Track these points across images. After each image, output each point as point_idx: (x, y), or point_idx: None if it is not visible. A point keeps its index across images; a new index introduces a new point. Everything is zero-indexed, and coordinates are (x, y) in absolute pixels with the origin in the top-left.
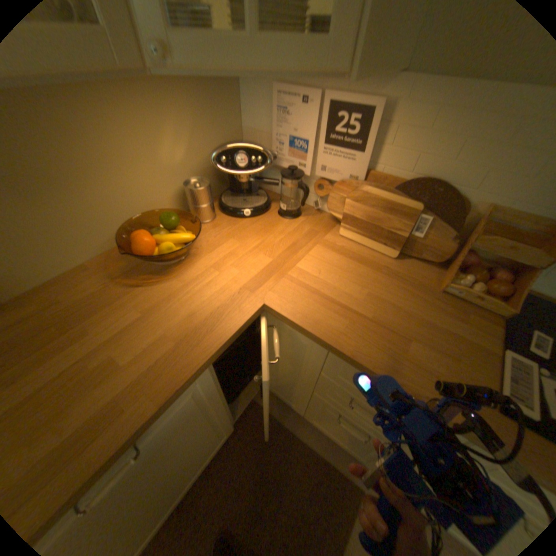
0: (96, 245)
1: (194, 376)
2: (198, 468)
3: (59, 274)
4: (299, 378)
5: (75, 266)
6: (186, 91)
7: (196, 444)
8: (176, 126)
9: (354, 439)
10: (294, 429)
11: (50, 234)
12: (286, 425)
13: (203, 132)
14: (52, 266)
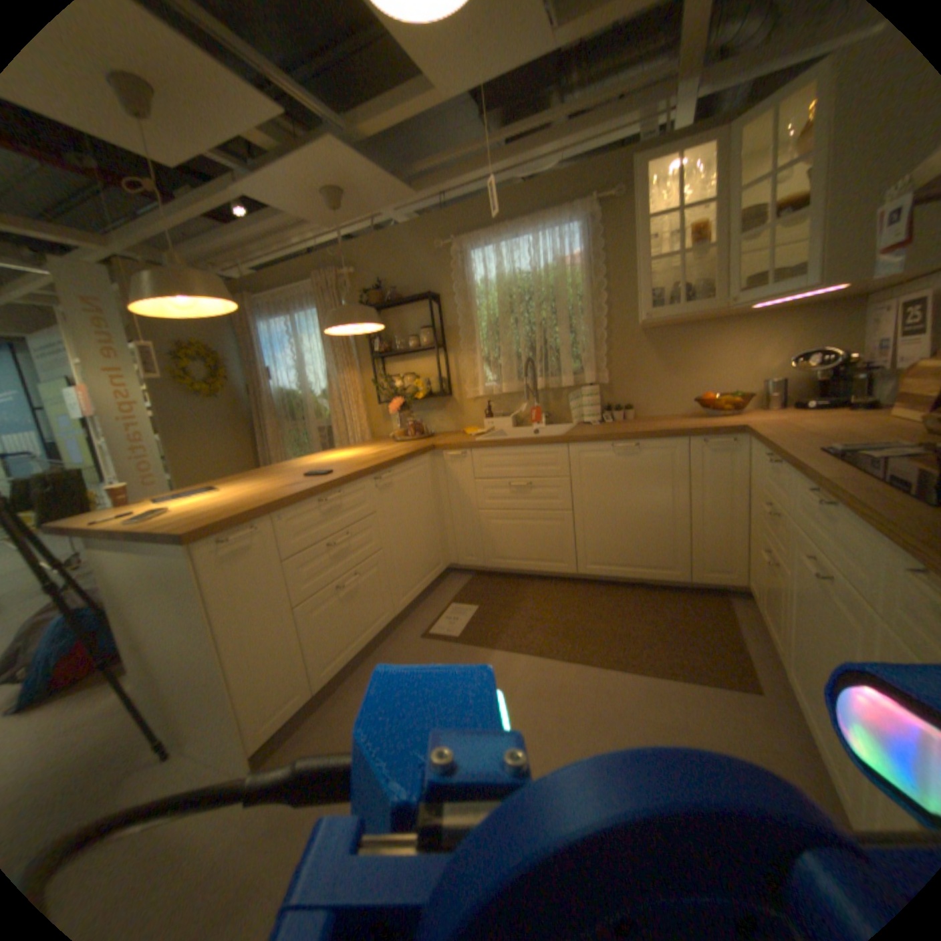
0: (688, 407)
1: (676, 432)
2: (646, 559)
3: (663, 415)
4: (758, 520)
5: (672, 414)
6: (795, 326)
7: (656, 516)
8: (778, 346)
9: (774, 595)
10: (745, 631)
11: (671, 393)
12: (740, 624)
13: (805, 351)
14: (663, 409)
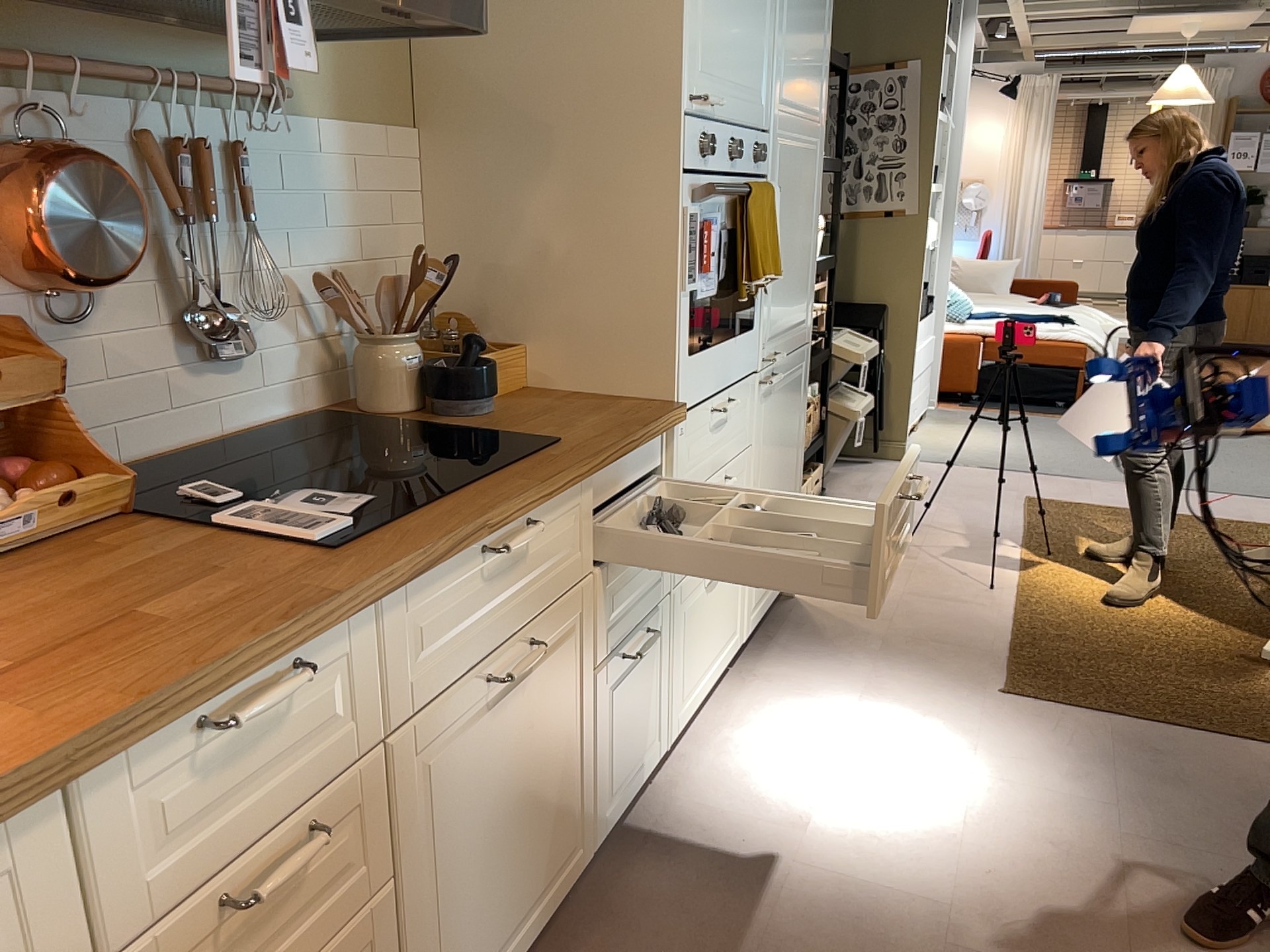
0: None
1: None
2: None
3: None
4: None
5: None
6: None
7: None
8: None
9: None
10: None
11: None
12: None
13: None
14: None
